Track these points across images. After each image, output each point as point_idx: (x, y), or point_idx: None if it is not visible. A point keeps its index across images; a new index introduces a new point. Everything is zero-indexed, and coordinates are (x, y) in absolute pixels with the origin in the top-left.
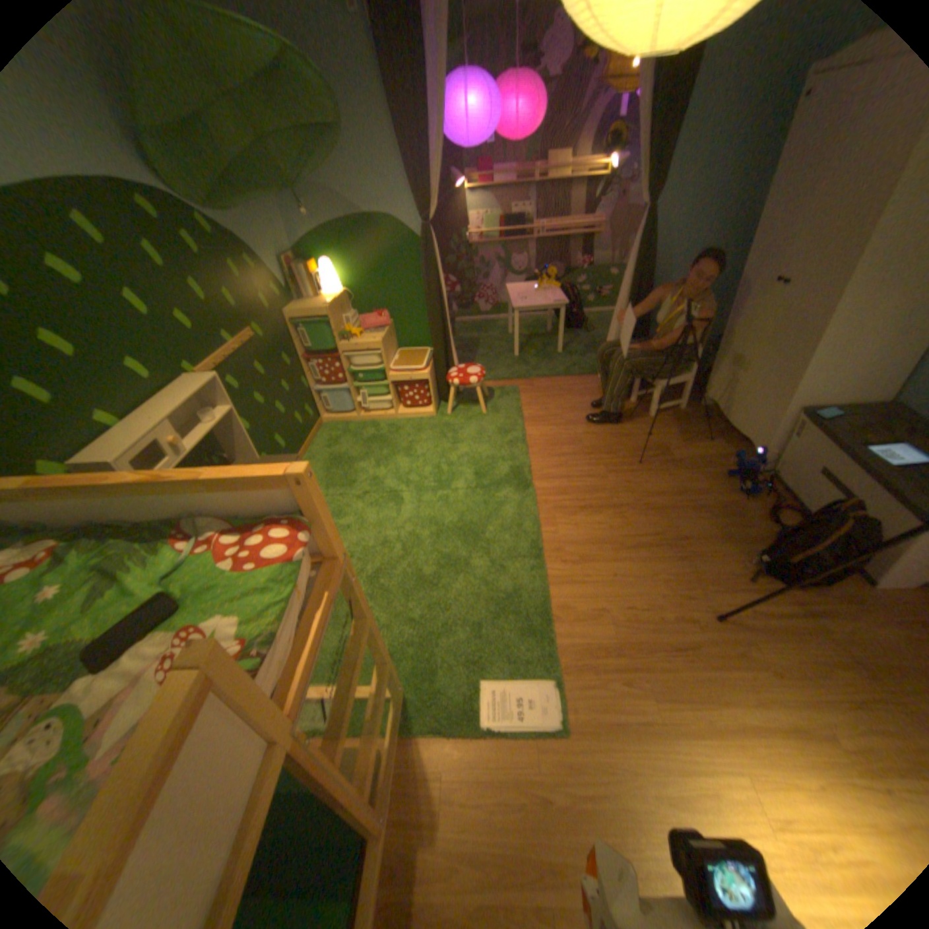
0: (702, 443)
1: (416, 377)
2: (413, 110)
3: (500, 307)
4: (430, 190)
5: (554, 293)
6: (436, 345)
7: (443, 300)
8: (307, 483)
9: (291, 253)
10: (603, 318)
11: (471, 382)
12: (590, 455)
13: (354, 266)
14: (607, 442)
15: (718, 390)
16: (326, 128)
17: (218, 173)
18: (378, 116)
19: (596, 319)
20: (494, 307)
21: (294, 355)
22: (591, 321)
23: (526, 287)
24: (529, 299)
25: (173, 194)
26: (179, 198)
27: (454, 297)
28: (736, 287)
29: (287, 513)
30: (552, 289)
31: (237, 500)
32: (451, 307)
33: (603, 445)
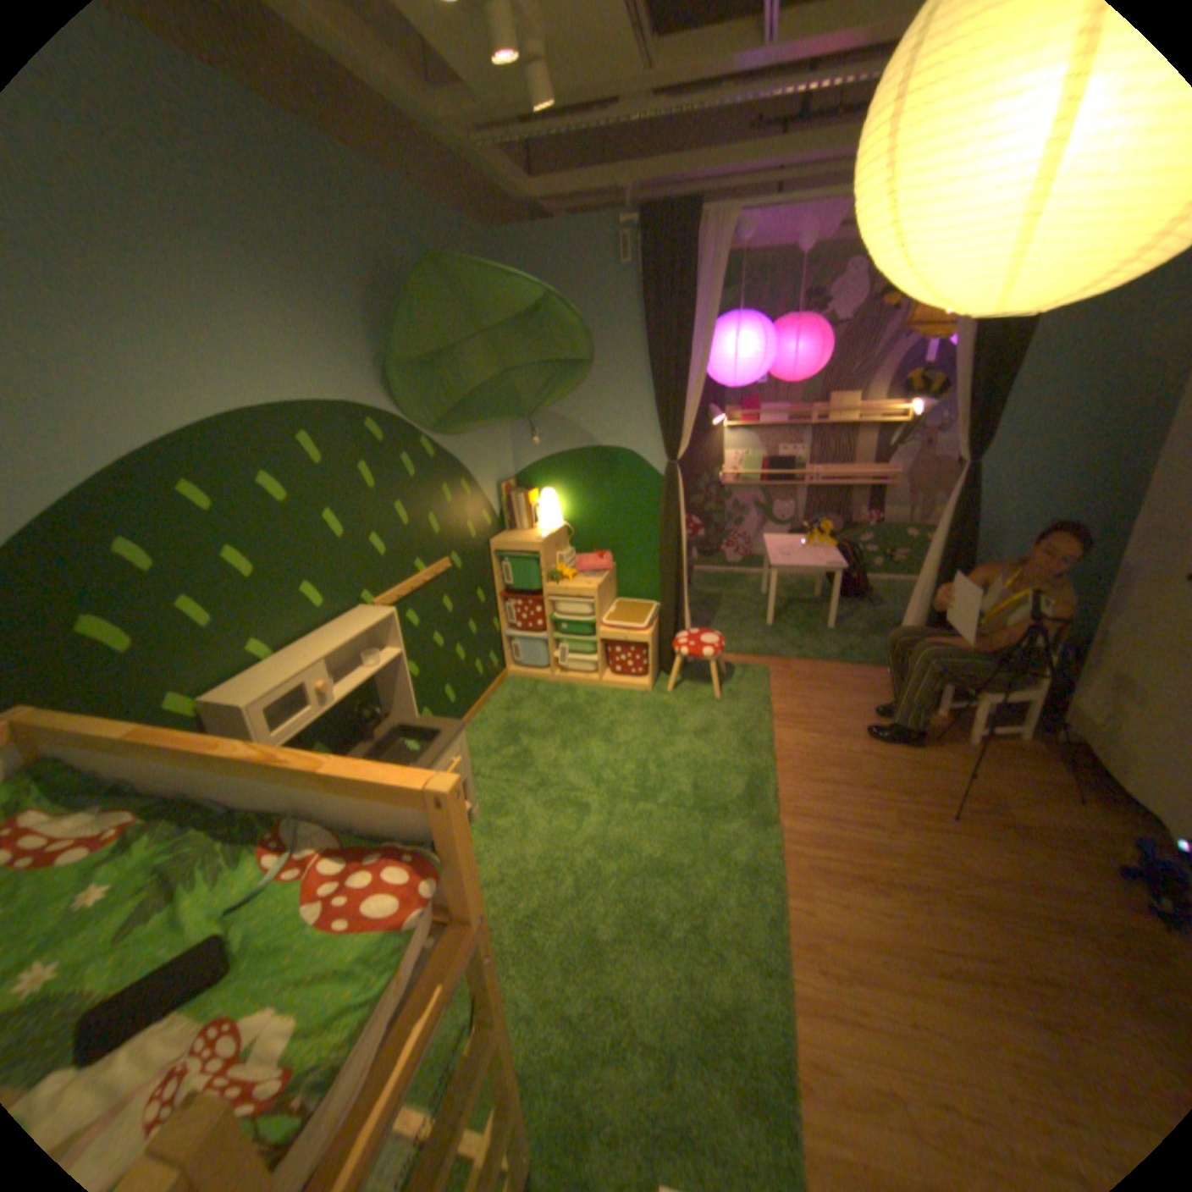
0: (1066, 805)
1: (633, 638)
2: (675, 350)
3: (752, 559)
4: (683, 428)
5: (827, 552)
6: (664, 600)
7: (681, 548)
8: (450, 806)
9: (514, 480)
10: (895, 589)
11: (704, 654)
12: (872, 790)
13: (580, 500)
14: (901, 774)
15: (1089, 723)
16: (577, 364)
17: (456, 400)
18: (634, 354)
19: (885, 588)
20: (744, 559)
21: (491, 591)
22: (877, 591)
23: (790, 541)
24: (793, 556)
25: (404, 419)
26: (409, 423)
27: (695, 541)
28: (1108, 575)
29: (415, 840)
30: (825, 546)
31: (357, 807)
32: (690, 553)
33: (894, 778)
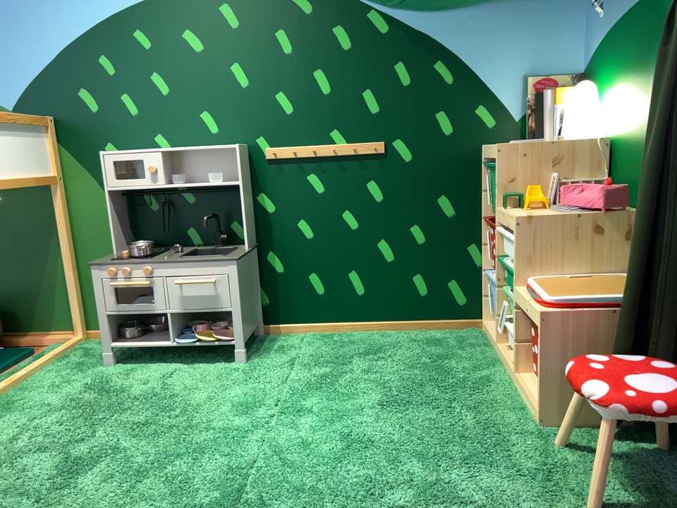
0: None
1: (533, 313)
2: None
3: None
4: None
5: None
6: (632, 276)
7: None
8: None
9: (573, 76)
10: None
11: (585, 389)
12: None
13: (628, 94)
14: None
15: None
16: None
17: None
18: None
19: None
20: None
21: (475, 209)
22: None
23: None
24: None
25: None
26: None
27: None
28: None
29: None
30: None
31: None
32: None
33: None
